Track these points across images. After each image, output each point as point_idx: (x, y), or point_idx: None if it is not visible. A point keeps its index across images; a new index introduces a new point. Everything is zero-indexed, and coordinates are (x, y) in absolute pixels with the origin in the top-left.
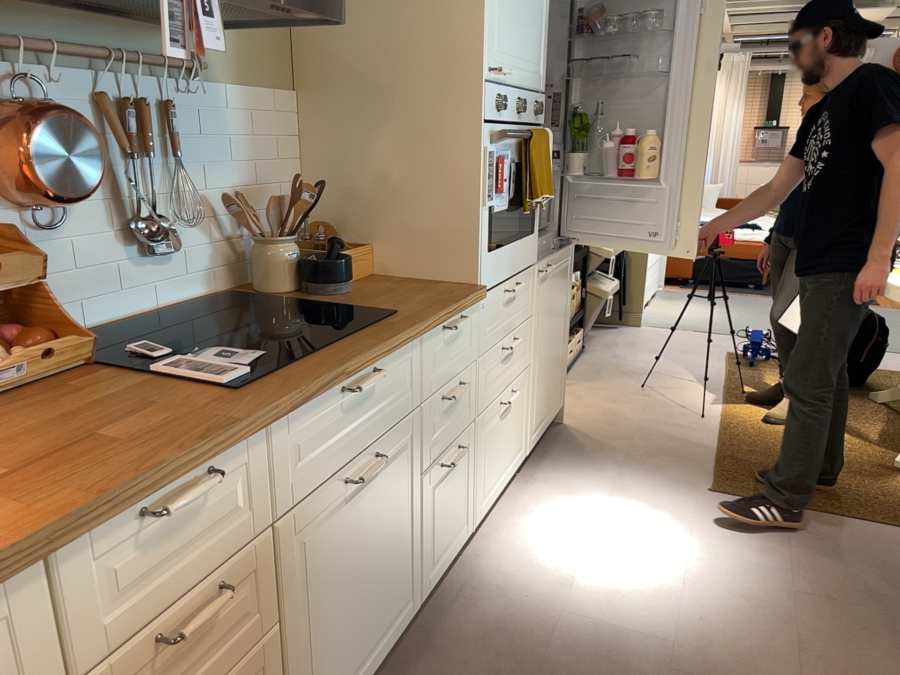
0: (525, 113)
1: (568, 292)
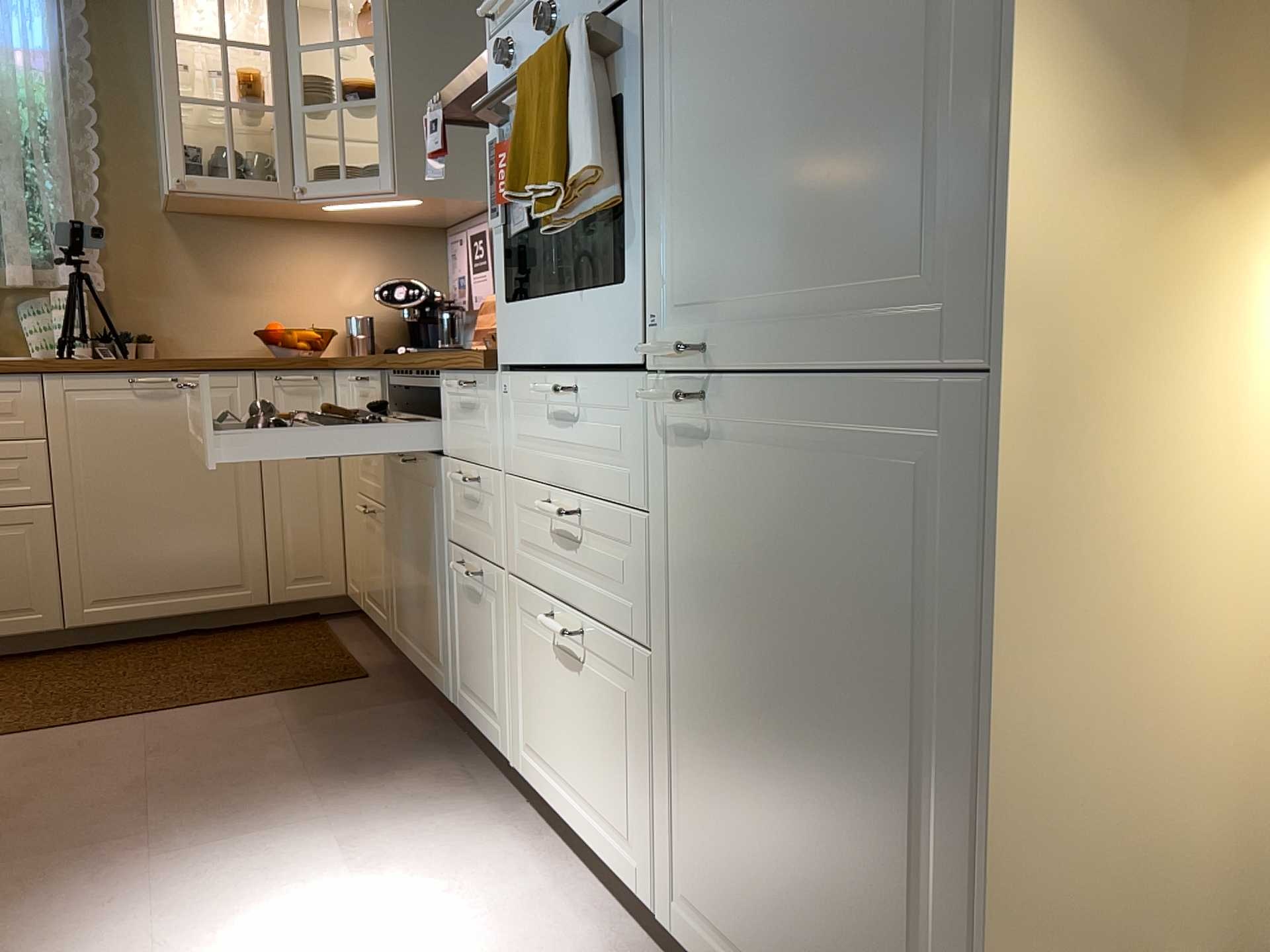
0: (571, 15)
1: (956, 632)
